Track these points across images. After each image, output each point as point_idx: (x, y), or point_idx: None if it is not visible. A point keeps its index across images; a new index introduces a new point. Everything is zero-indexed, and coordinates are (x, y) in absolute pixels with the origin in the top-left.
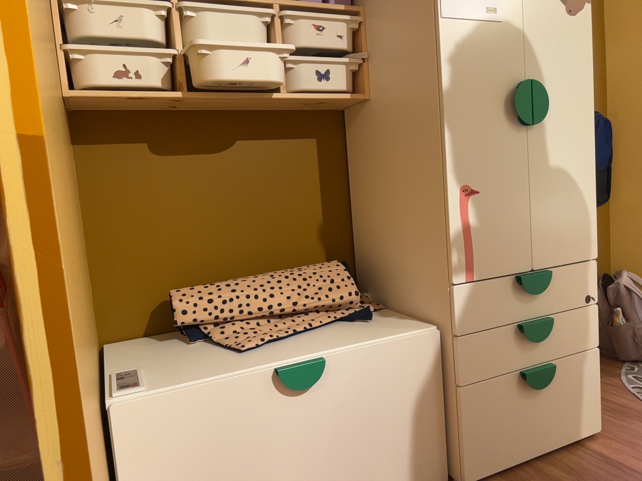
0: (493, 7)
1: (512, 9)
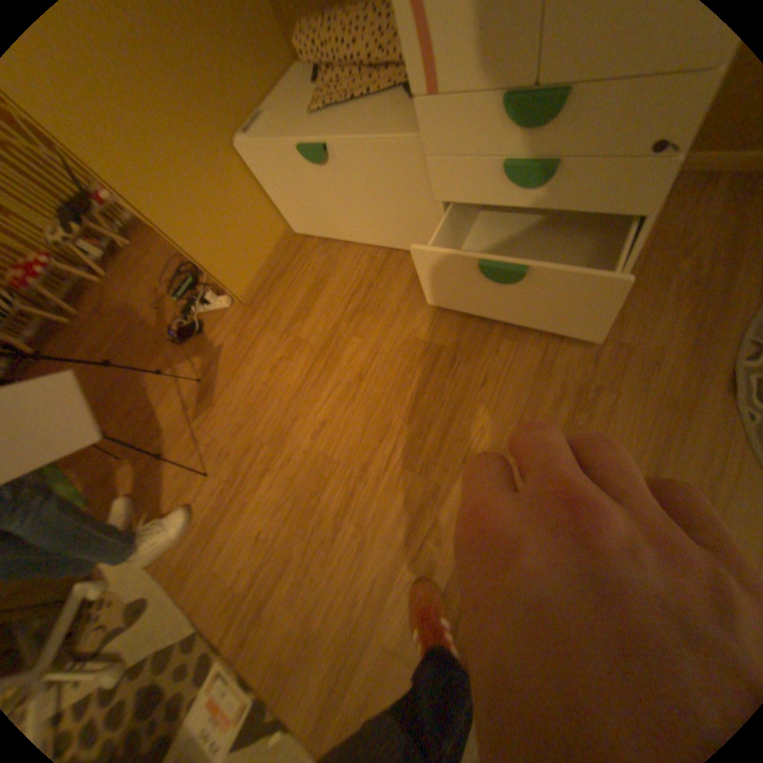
0: None
1: None
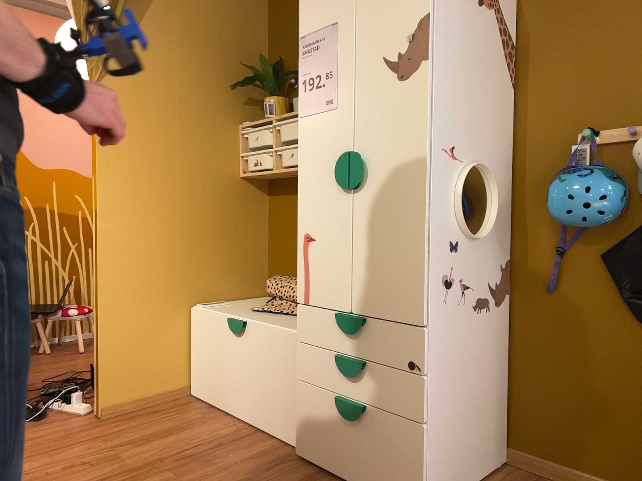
0: (330, 99)
1: (345, 95)
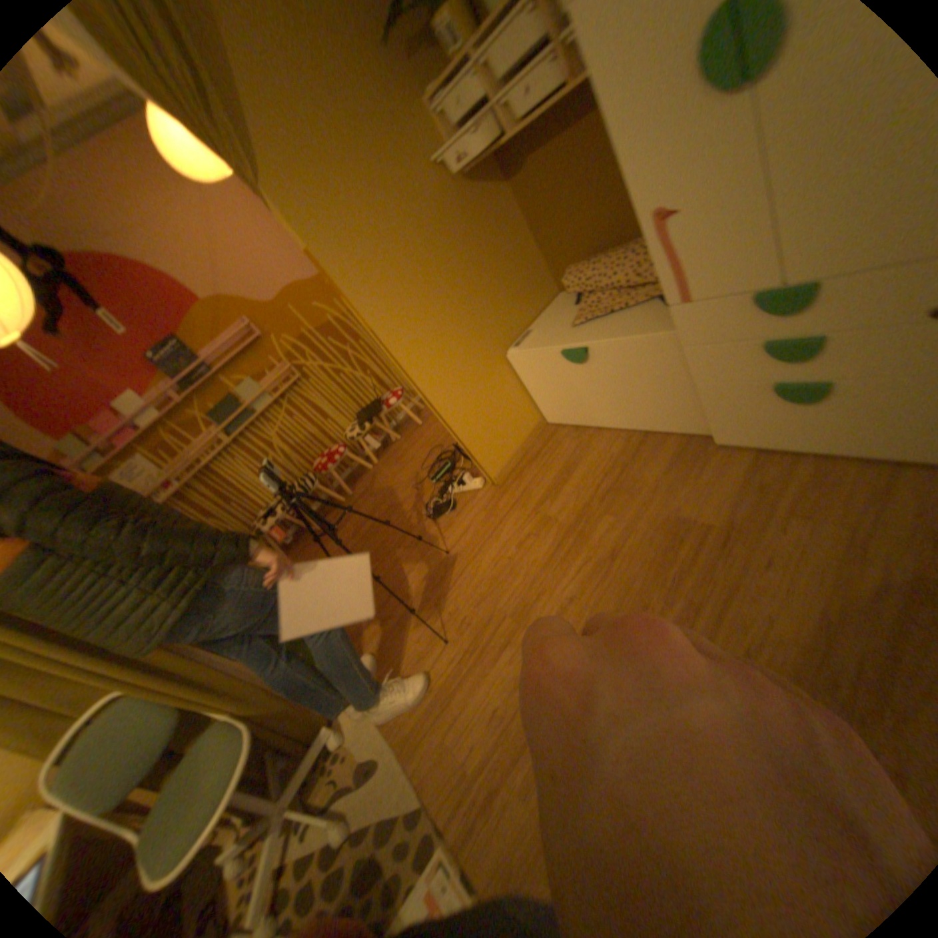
0: None
1: None
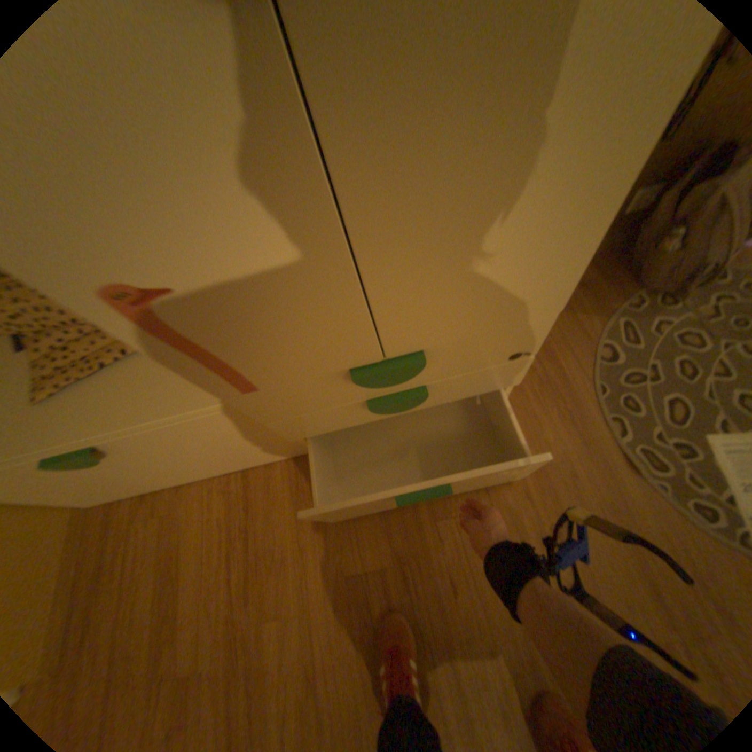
0: None
1: None
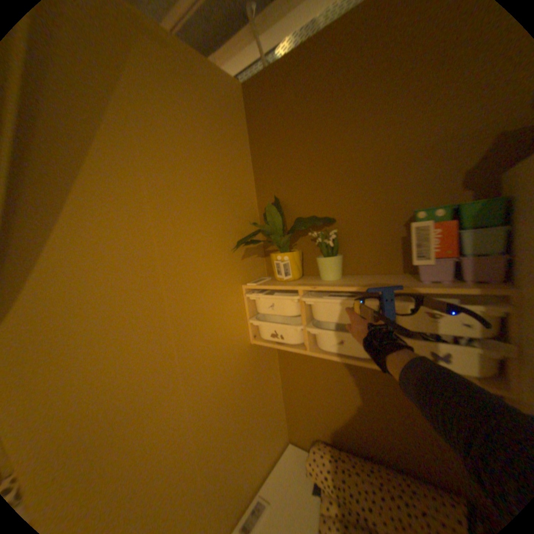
0: None
1: None
